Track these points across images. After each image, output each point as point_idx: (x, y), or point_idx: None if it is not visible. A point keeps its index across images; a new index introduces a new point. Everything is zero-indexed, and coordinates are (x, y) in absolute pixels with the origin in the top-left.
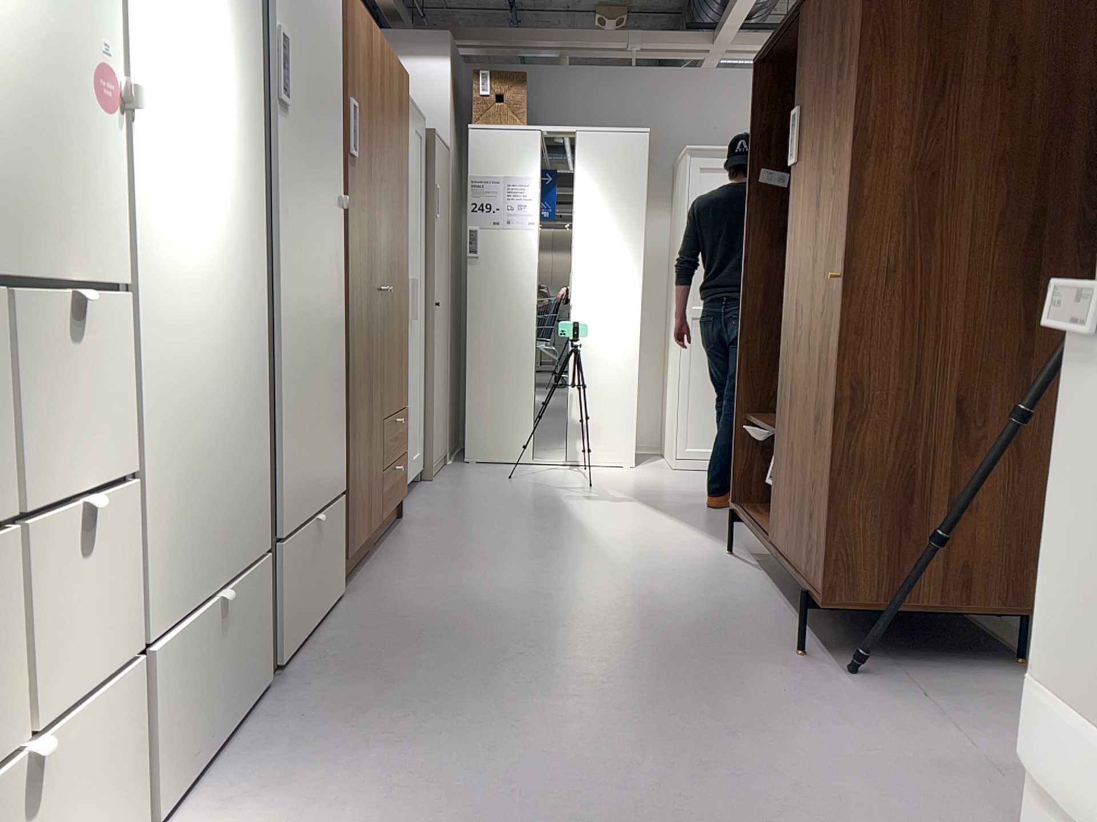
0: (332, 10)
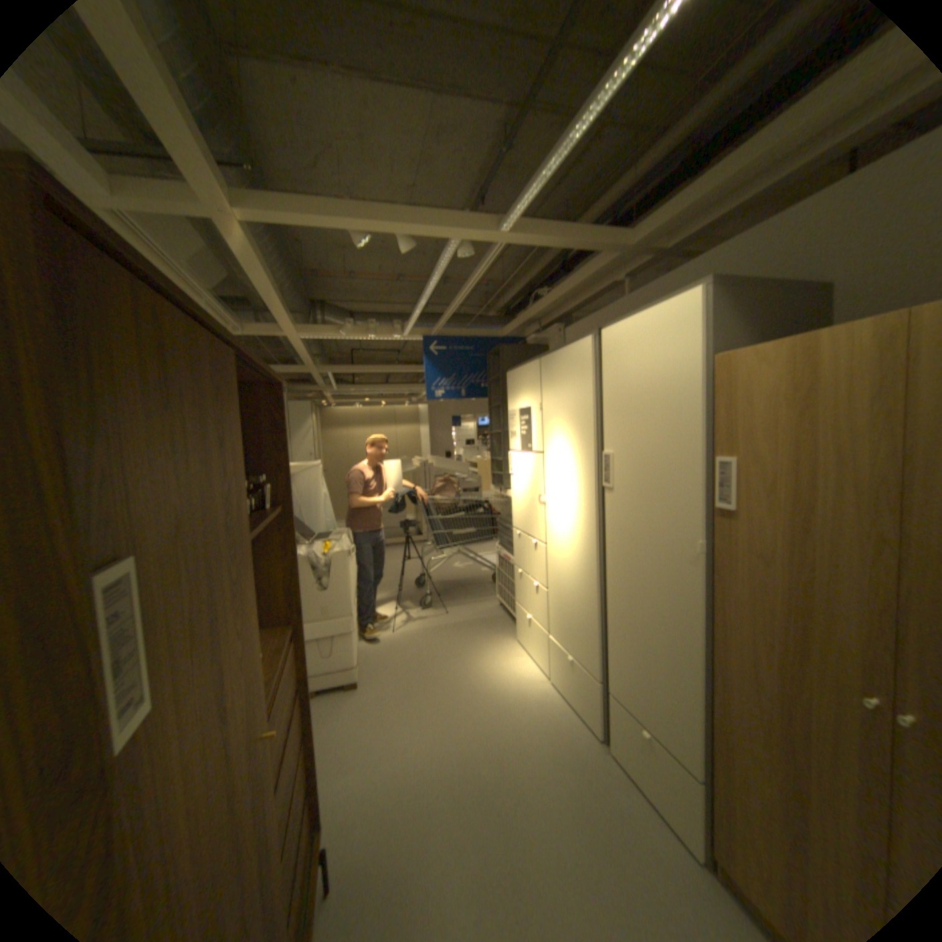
0: (678, 402)
